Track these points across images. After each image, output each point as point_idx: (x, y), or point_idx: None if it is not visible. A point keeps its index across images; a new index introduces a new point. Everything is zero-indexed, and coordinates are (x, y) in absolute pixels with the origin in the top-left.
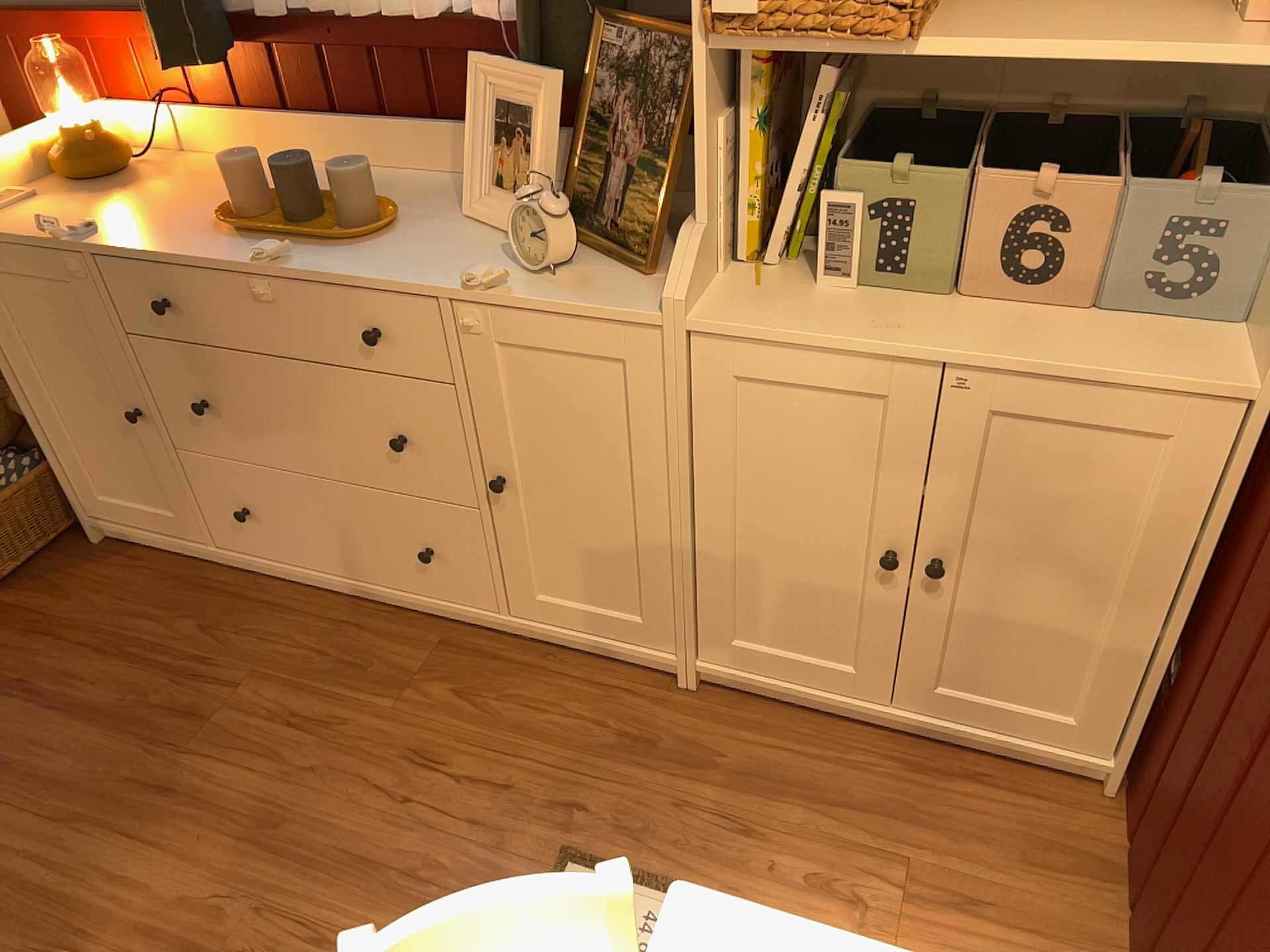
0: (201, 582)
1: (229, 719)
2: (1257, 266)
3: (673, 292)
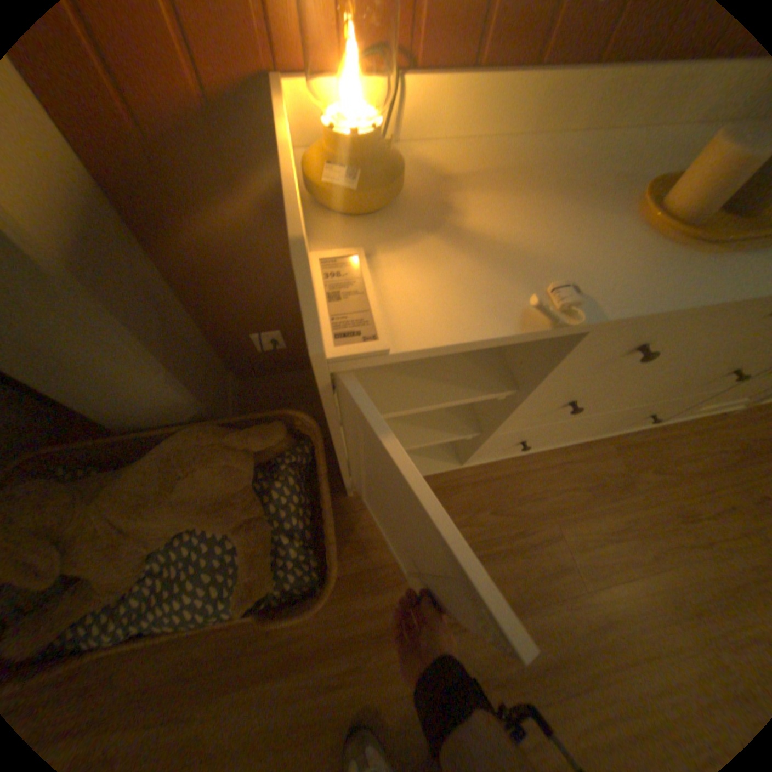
0: (451, 489)
1: (586, 566)
2: None
3: None
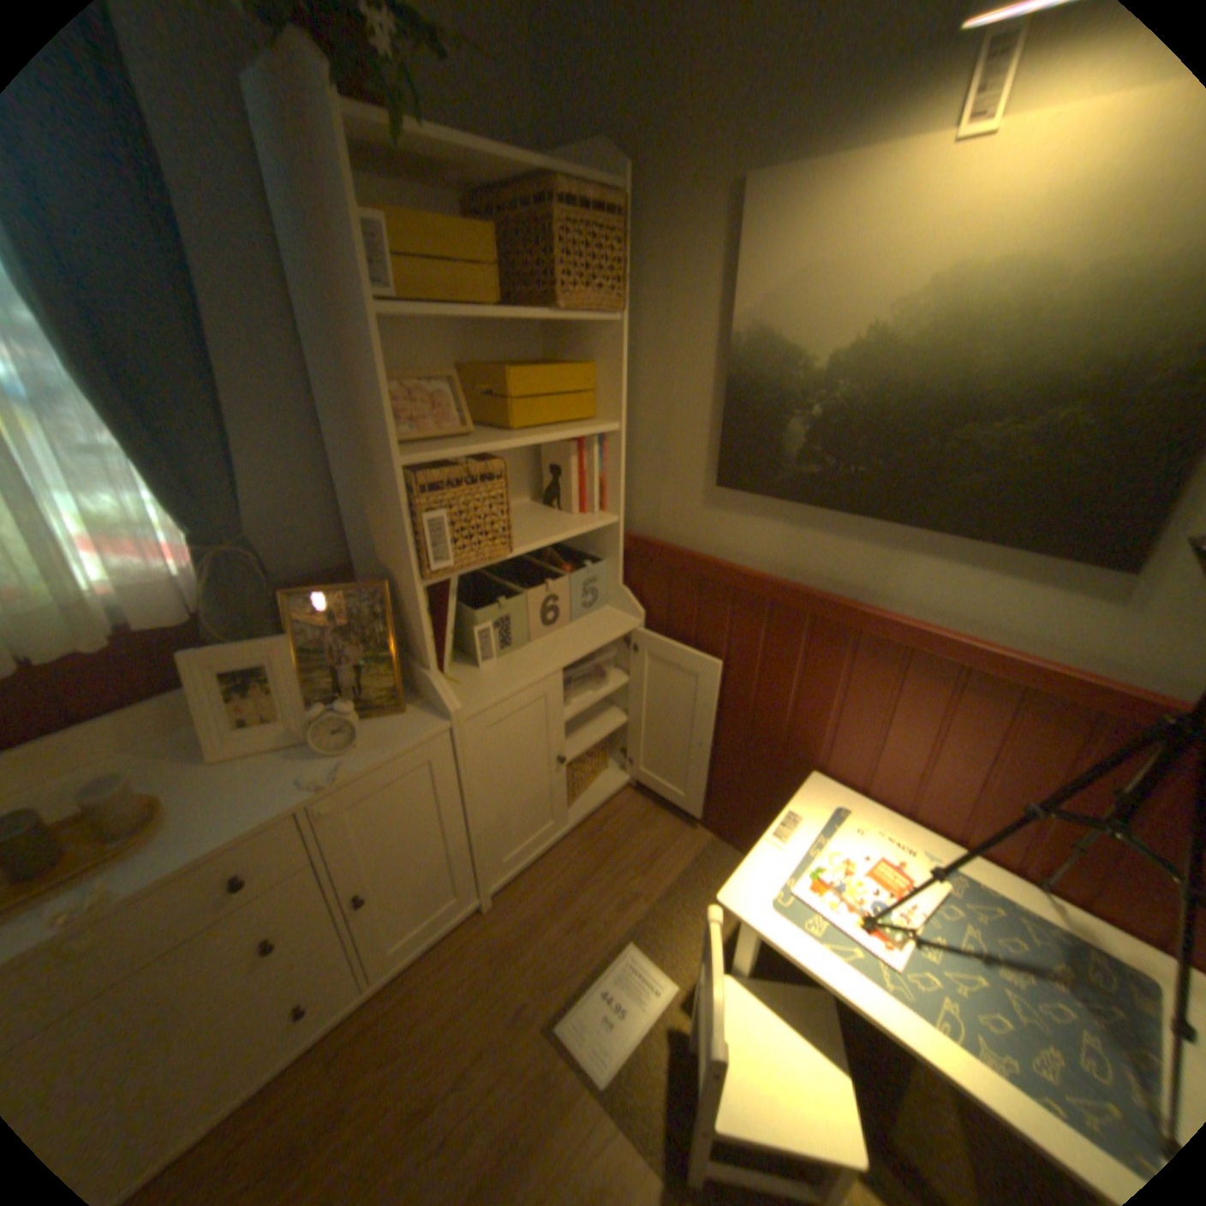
0: None
1: None
2: (610, 582)
3: (450, 705)
